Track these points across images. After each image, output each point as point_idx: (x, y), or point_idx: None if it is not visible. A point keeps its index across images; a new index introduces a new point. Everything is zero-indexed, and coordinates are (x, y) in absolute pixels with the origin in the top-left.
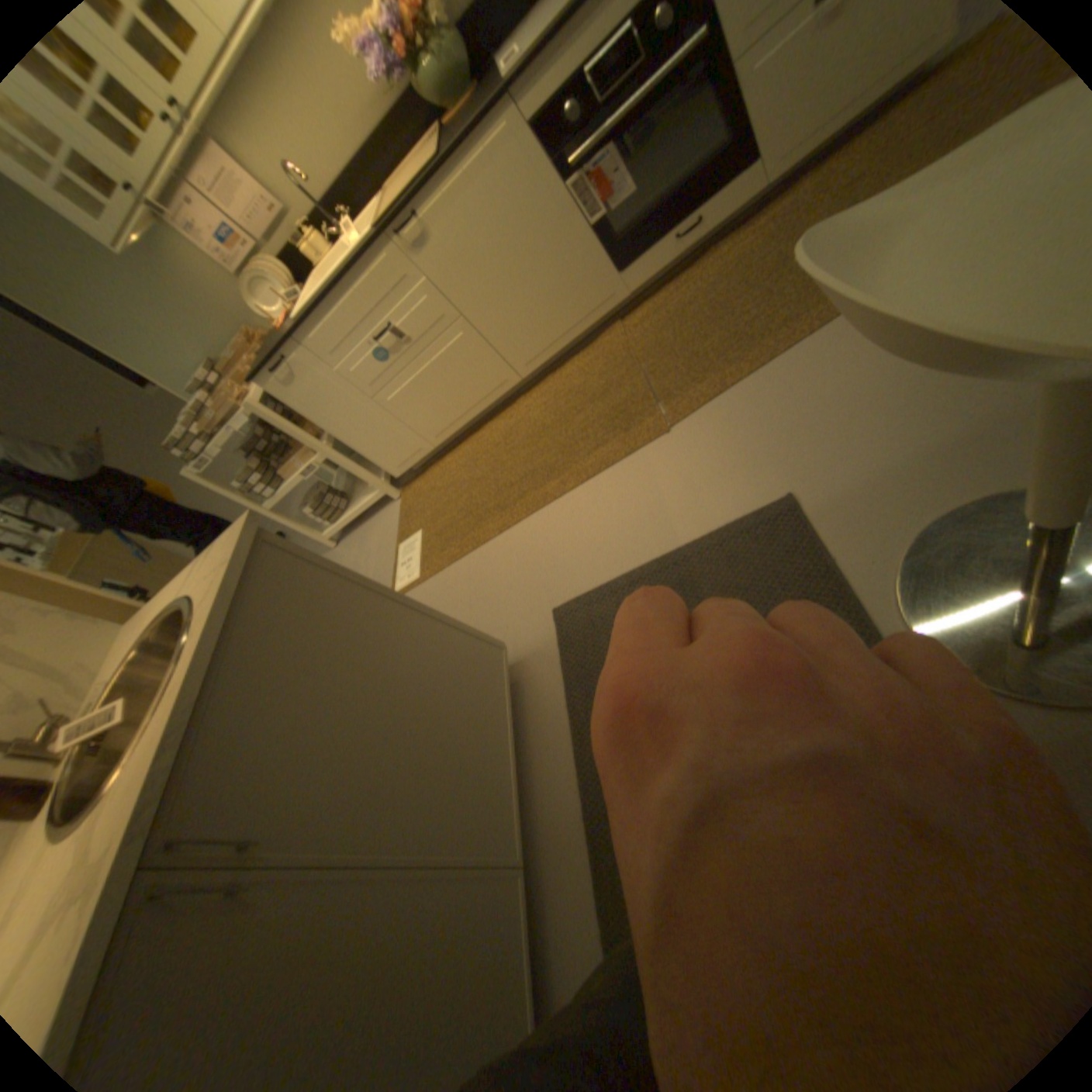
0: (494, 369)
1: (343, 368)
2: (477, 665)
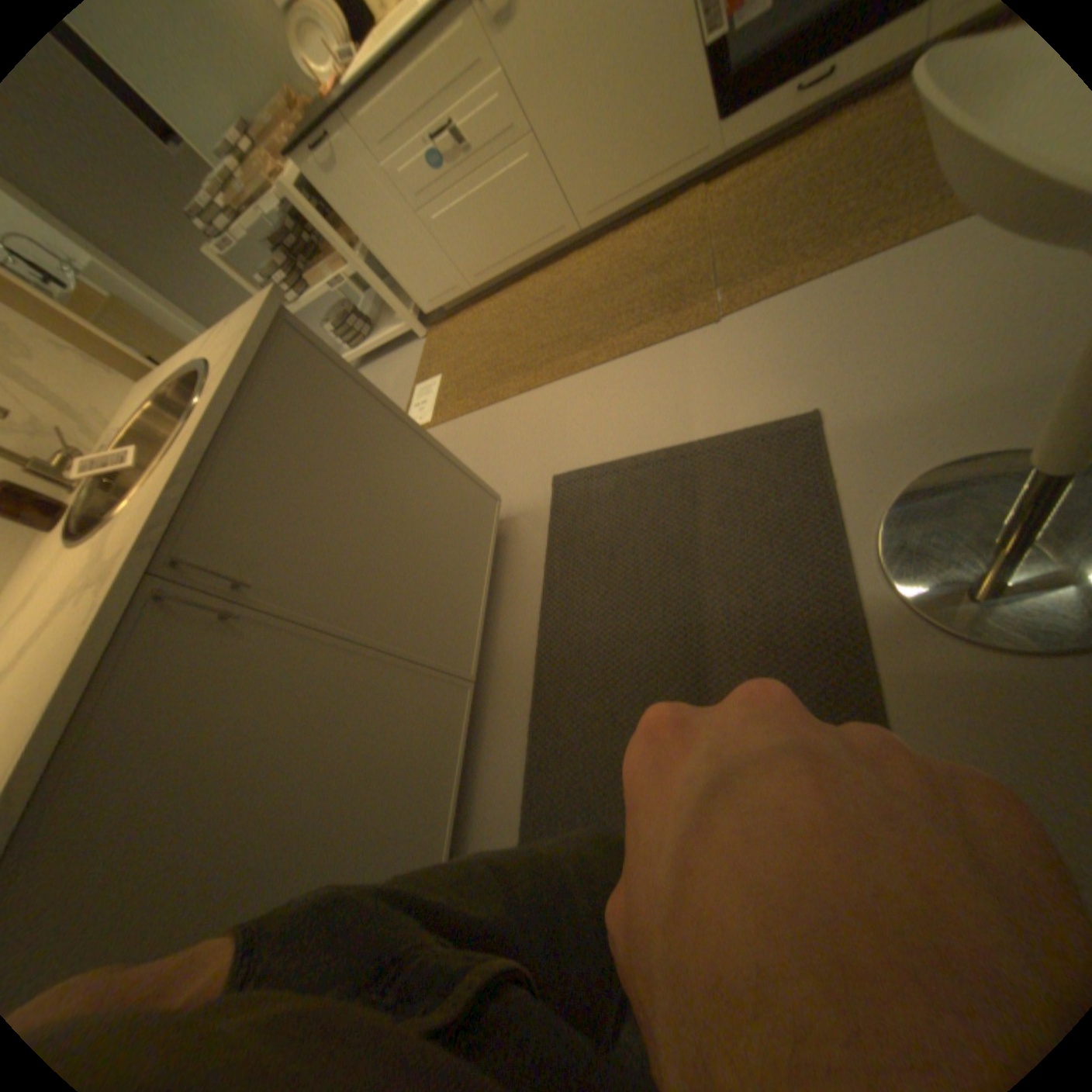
0: (552, 209)
1: (389, 165)
2: (470, 507)
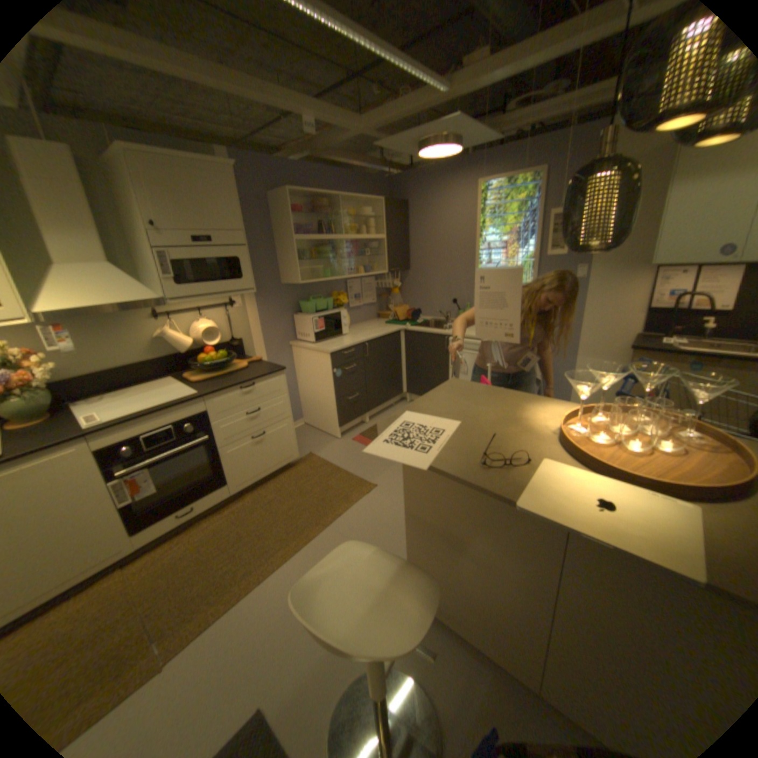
0: None
1: None
2: None
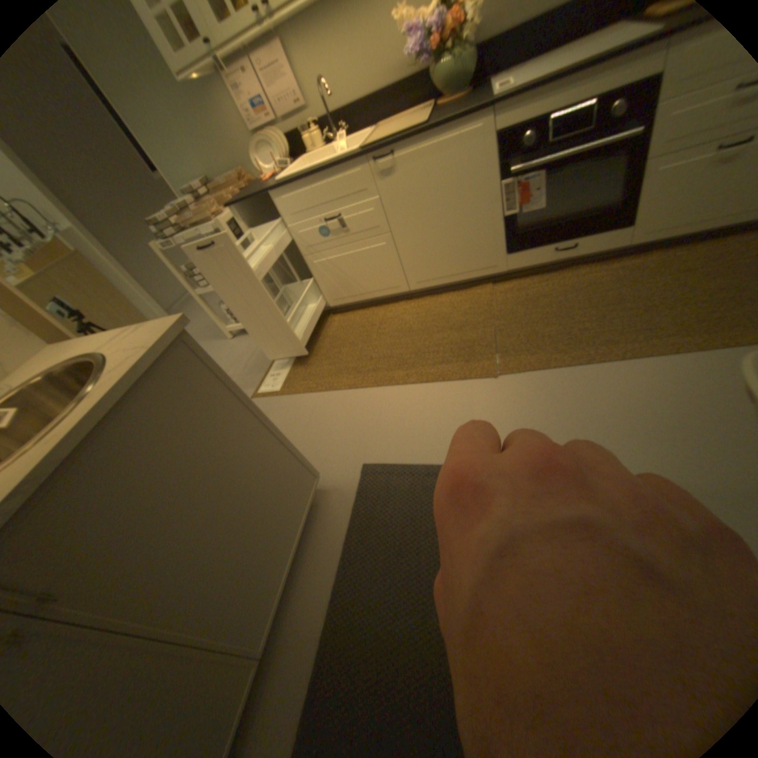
0: (394, 275)
1: (294, 227)
2: (294, 485)
